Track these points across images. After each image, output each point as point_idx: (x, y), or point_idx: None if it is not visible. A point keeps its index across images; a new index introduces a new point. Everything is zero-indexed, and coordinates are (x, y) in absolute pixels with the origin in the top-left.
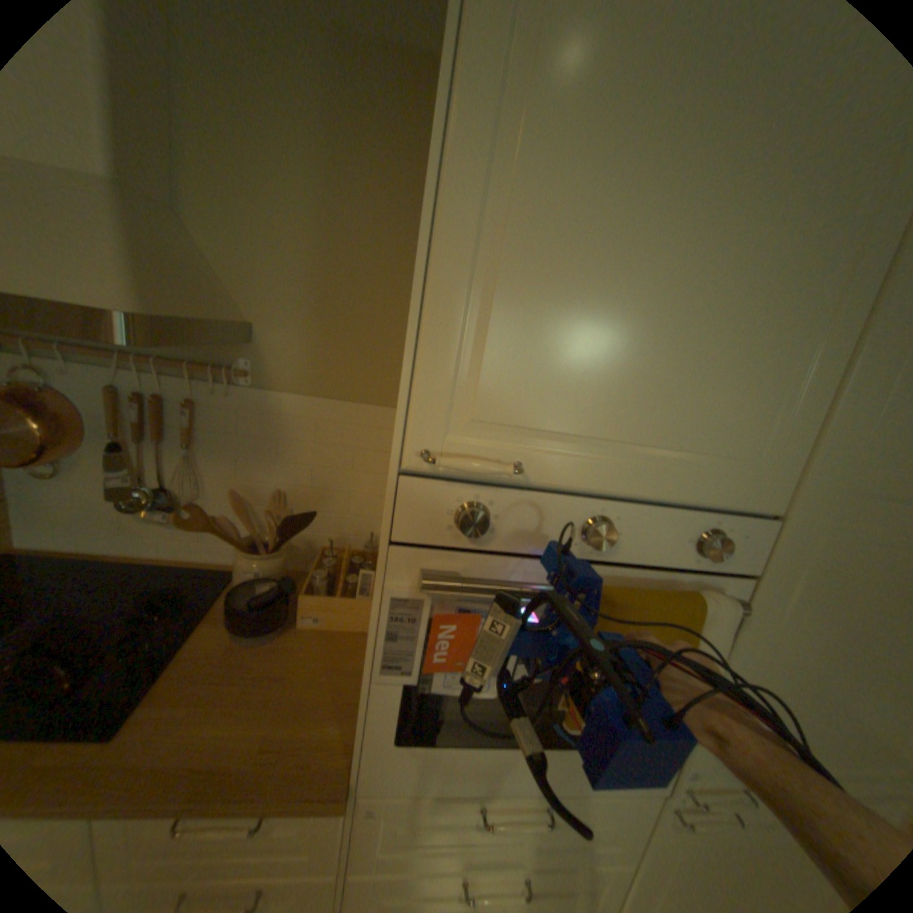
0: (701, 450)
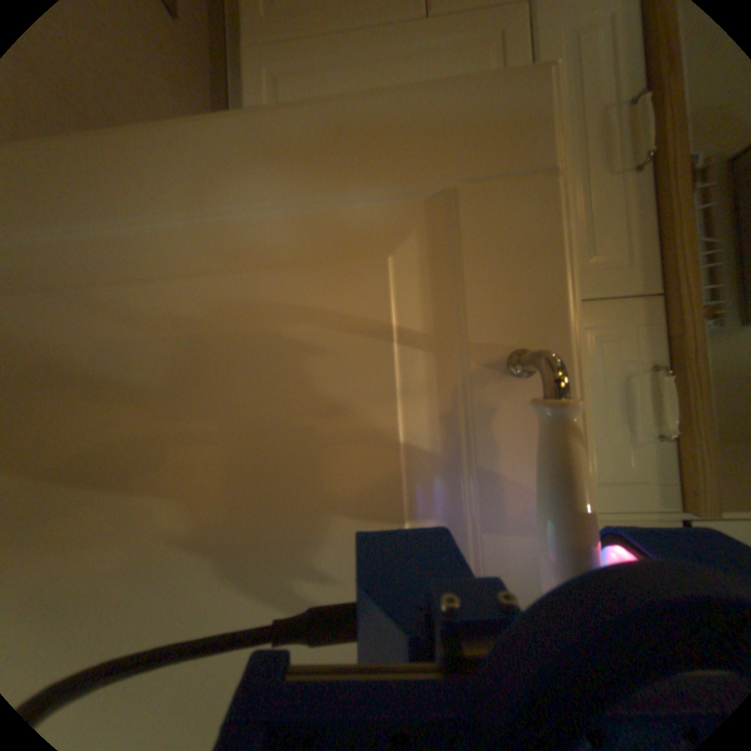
0: None
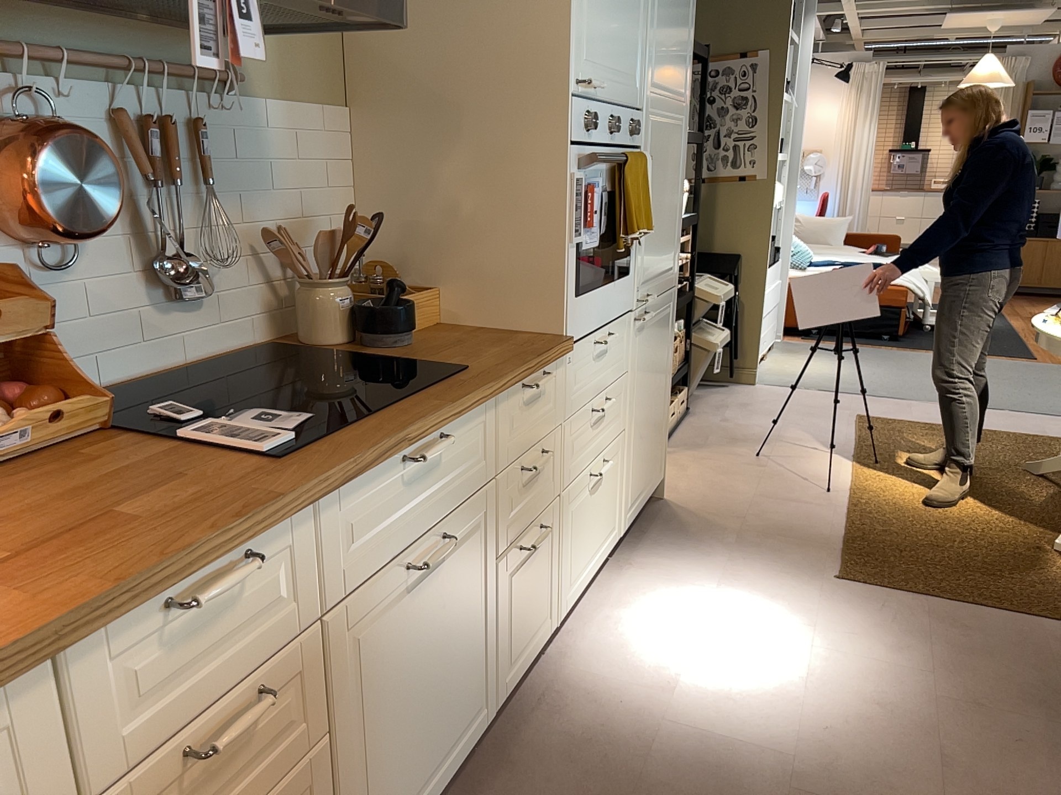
0: (626, 78)
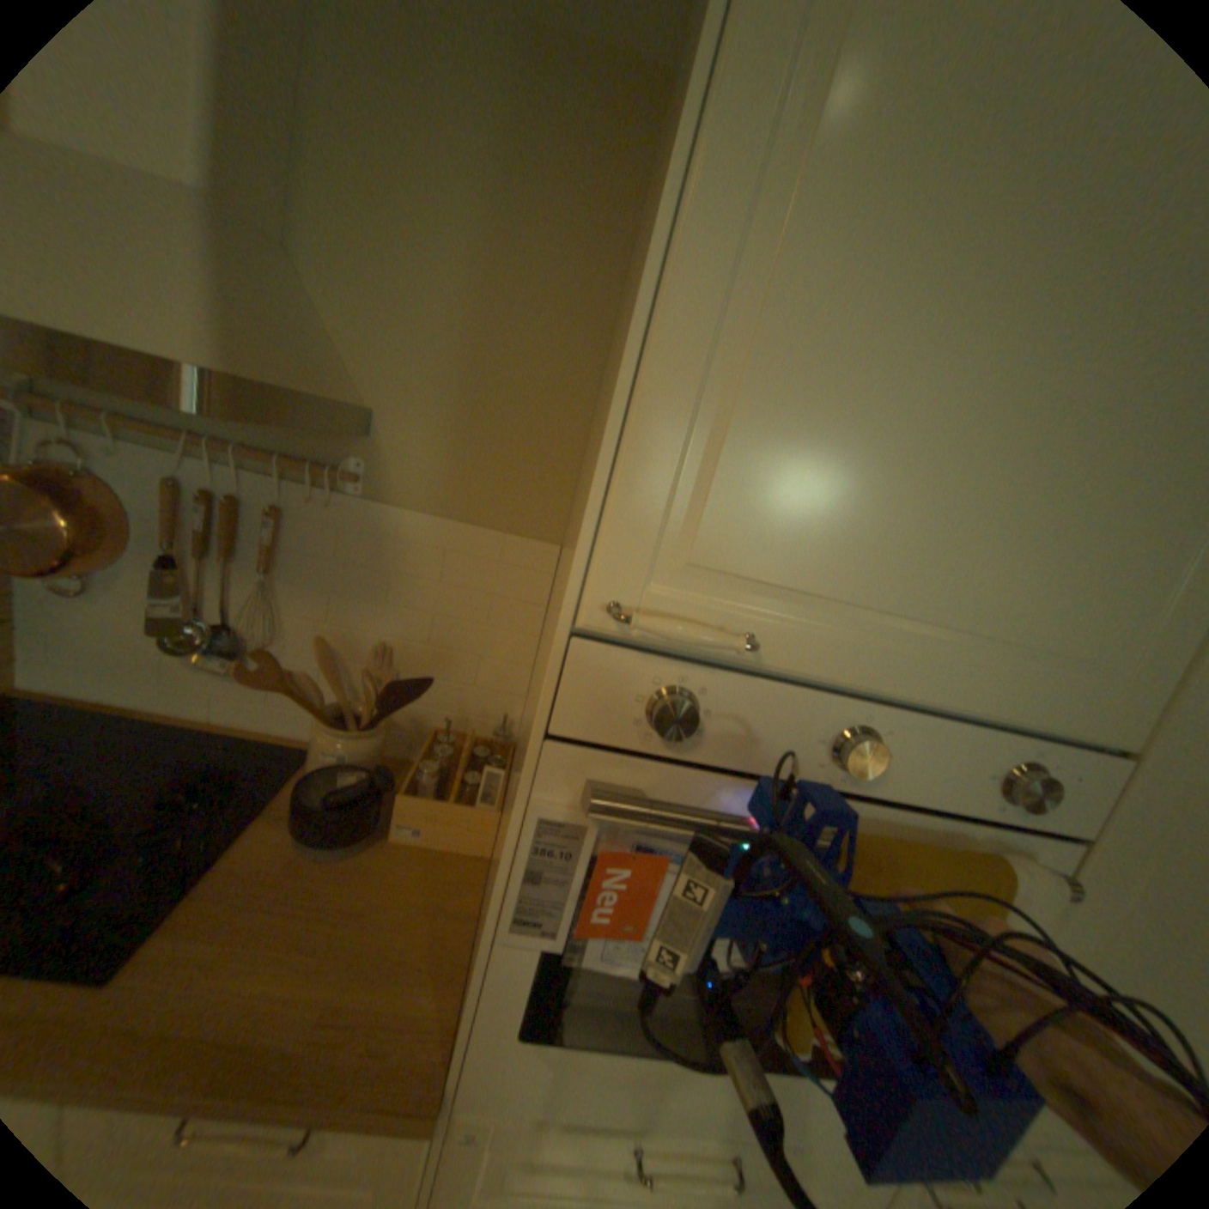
0: (1027, 642)
